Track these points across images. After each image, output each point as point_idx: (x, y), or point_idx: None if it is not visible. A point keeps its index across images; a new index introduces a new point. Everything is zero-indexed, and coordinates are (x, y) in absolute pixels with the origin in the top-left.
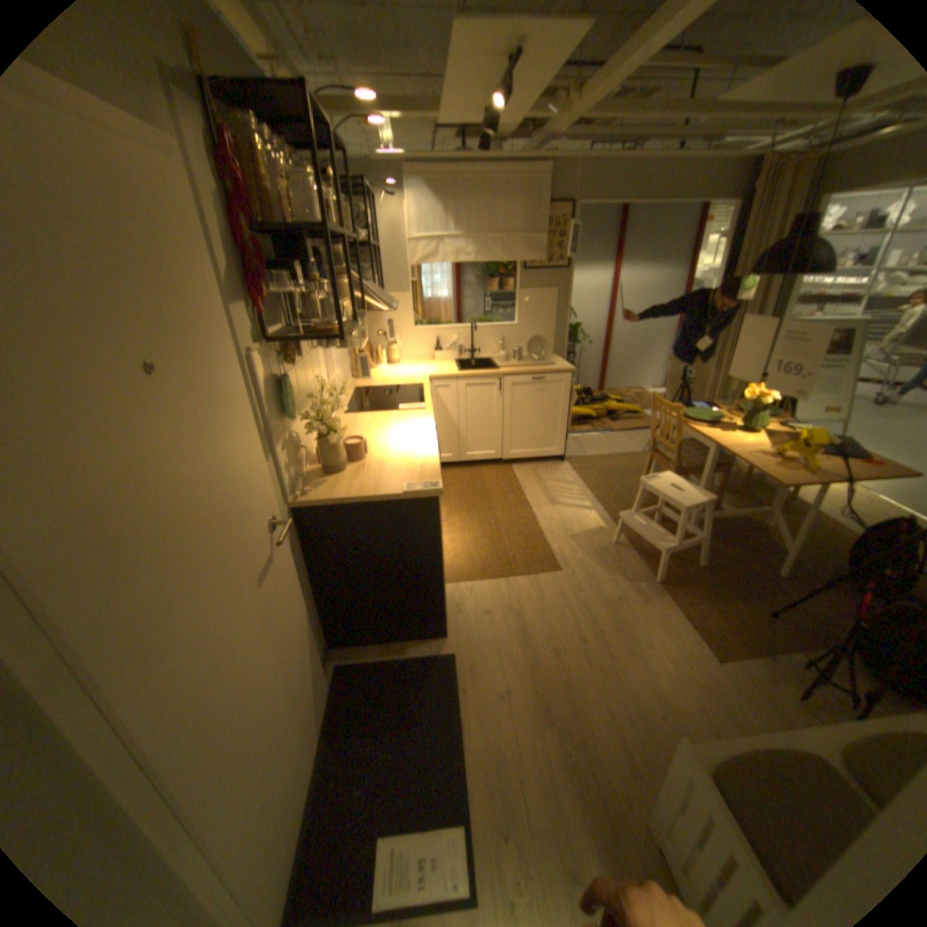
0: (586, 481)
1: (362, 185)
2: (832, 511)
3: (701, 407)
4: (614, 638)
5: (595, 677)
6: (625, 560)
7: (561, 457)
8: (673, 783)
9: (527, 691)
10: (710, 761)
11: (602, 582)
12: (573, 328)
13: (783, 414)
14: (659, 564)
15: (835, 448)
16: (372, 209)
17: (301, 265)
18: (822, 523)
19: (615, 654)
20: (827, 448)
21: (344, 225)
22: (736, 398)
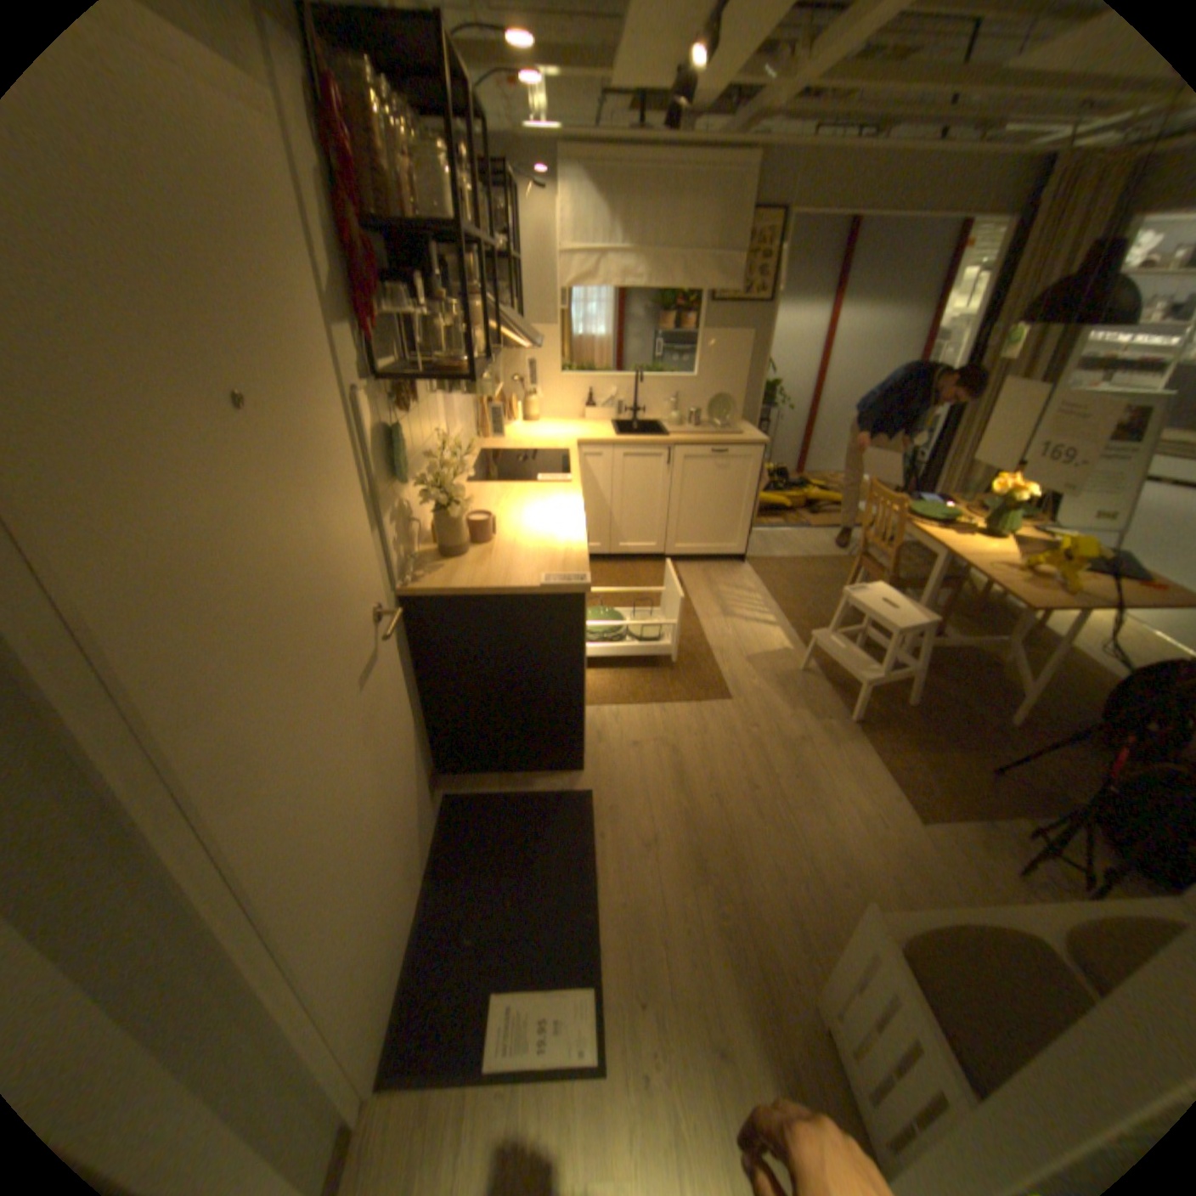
0: (772, 589)
1: (503, 172)
2: (1090, 648)
3: (932, 501)
4: (793, 785)
5: (765, 829)
6: (814, 691)
7: (741, 556)
8: (853, 957)
9: (680, 840)
10: (902, 933)
11: (782, 717)
12: (770, 386)
13: (1040, 517)
14: (857, 699)
15: (1105, 564)
16: (514, 207)
17: (422, 278)
18: (1075, 662)
19: (793, 805)
20: (1094, 563)
21: (479, 226)
22: (980, 493)
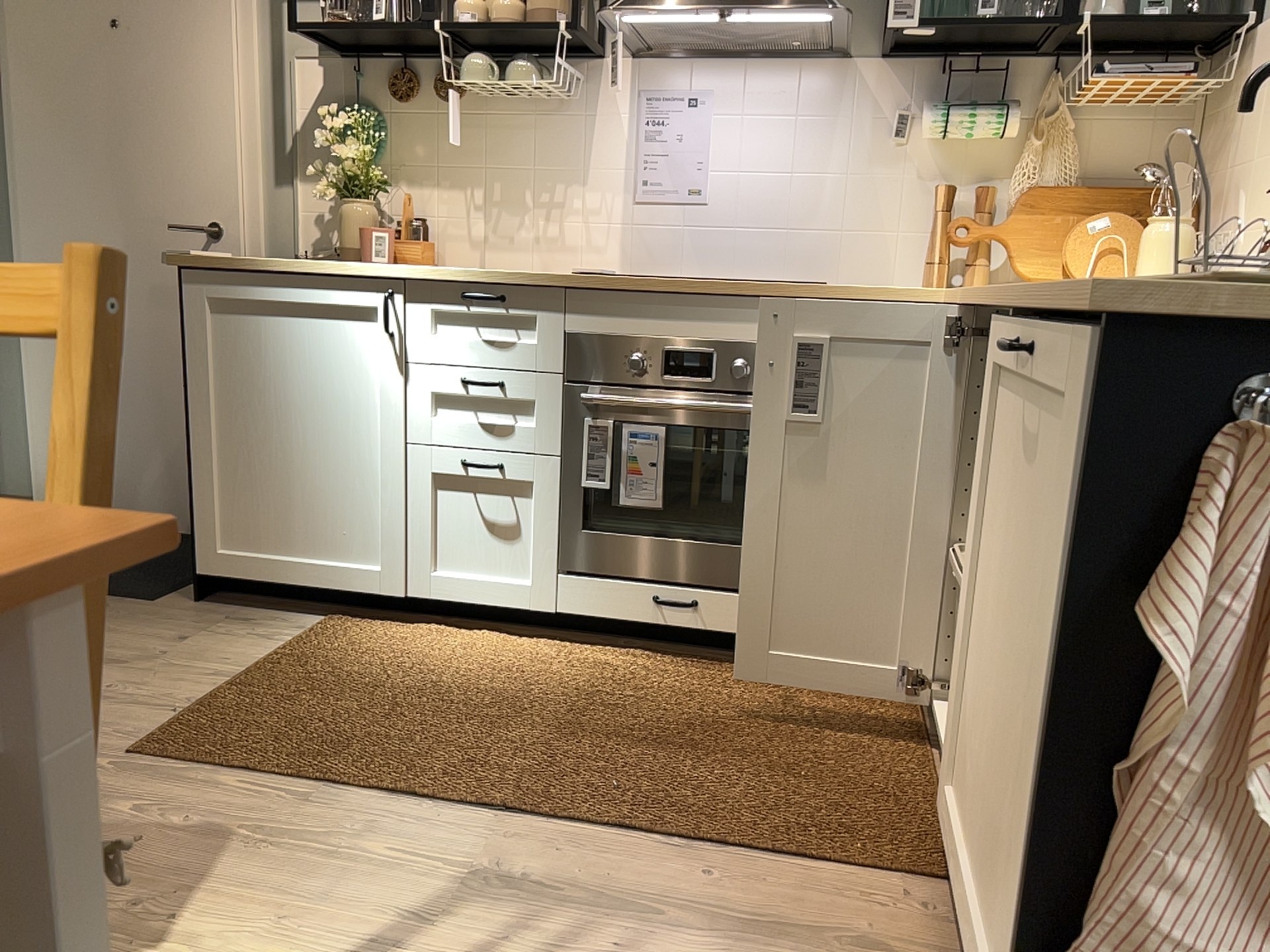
0: None
1: None
2: None
3: None
4: None
5: None
6: None
7: None
8: None
9: None
10: None
11: None
12: None
13: None
14: None
15: None
16: None
17: None
18: None
19: None
20: None
21: None
22: None
